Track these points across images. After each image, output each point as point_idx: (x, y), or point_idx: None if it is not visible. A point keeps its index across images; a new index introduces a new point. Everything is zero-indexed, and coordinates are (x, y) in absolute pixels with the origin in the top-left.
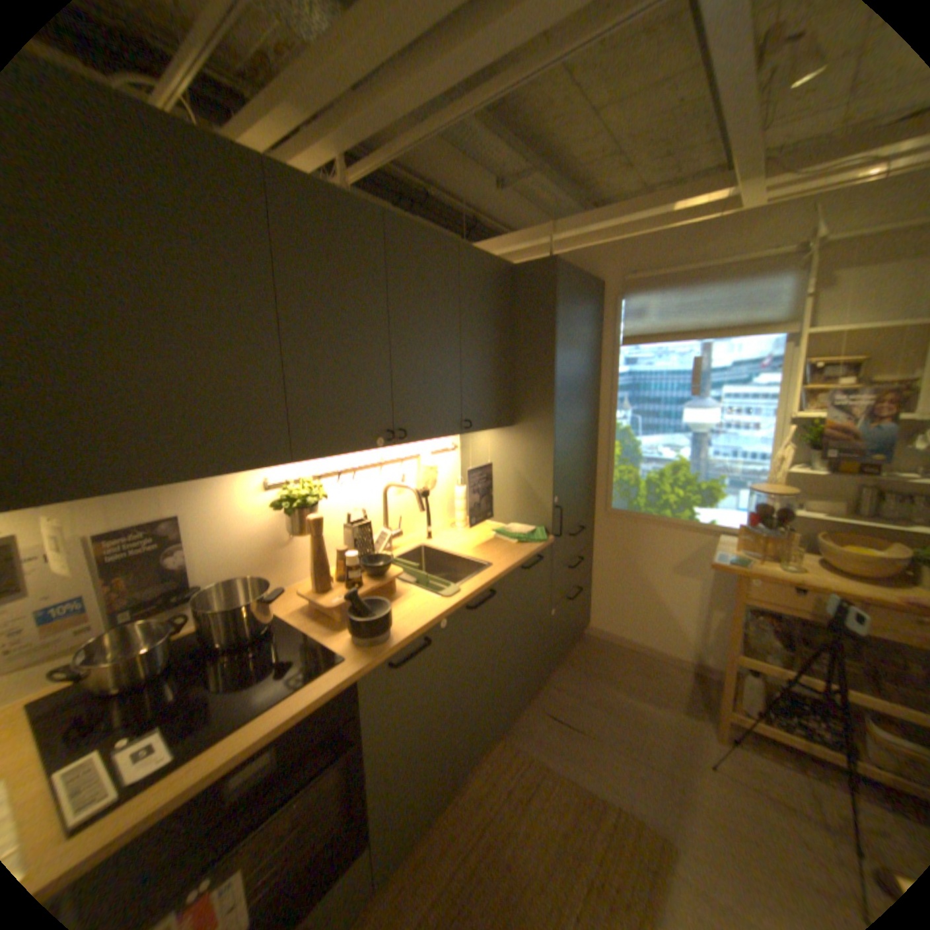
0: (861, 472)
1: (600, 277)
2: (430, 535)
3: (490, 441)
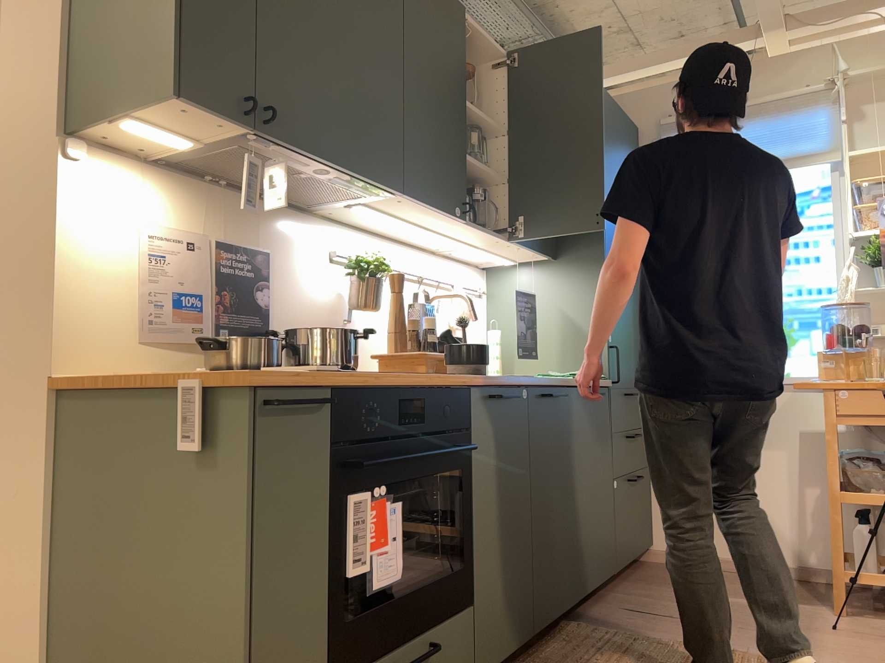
0: None
1: (633, 124)
2: None
3: (527, 280)
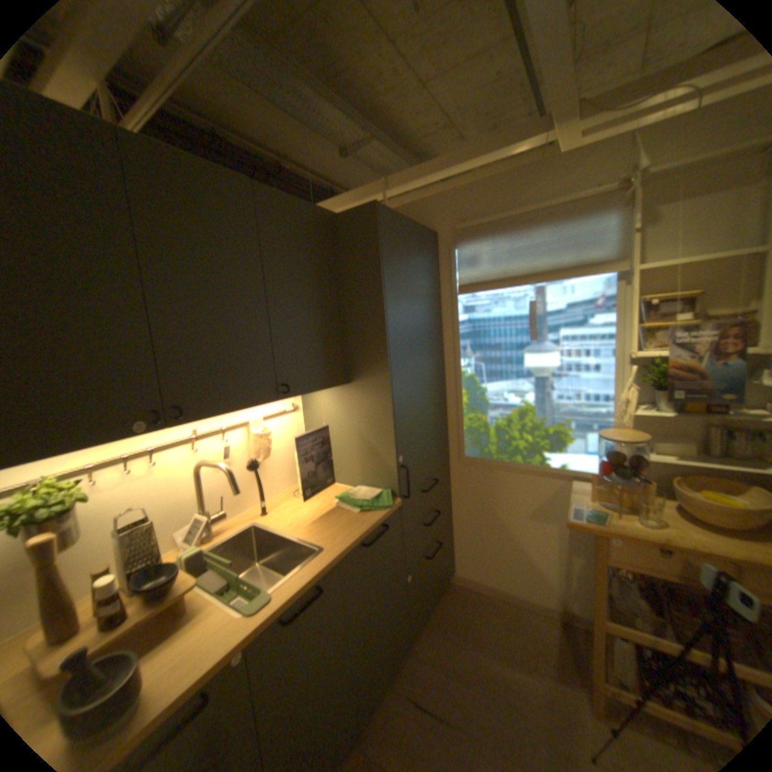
0: (708, 411)
1: (433, 228)
2: (265, 511)
3: (330, 399)
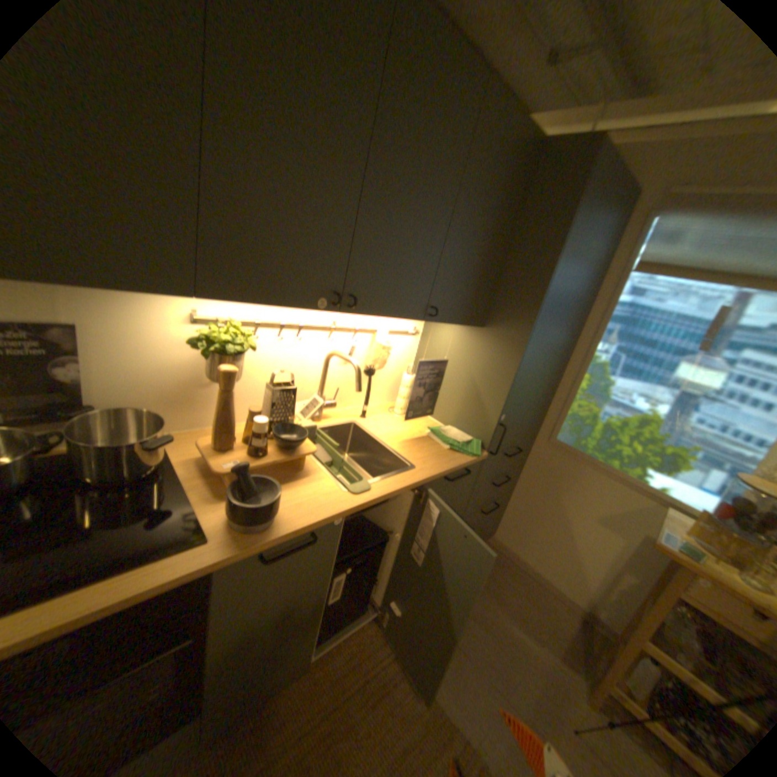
0: None
1: (640, 183)
2: (365, 414)
3: (454, 336)
